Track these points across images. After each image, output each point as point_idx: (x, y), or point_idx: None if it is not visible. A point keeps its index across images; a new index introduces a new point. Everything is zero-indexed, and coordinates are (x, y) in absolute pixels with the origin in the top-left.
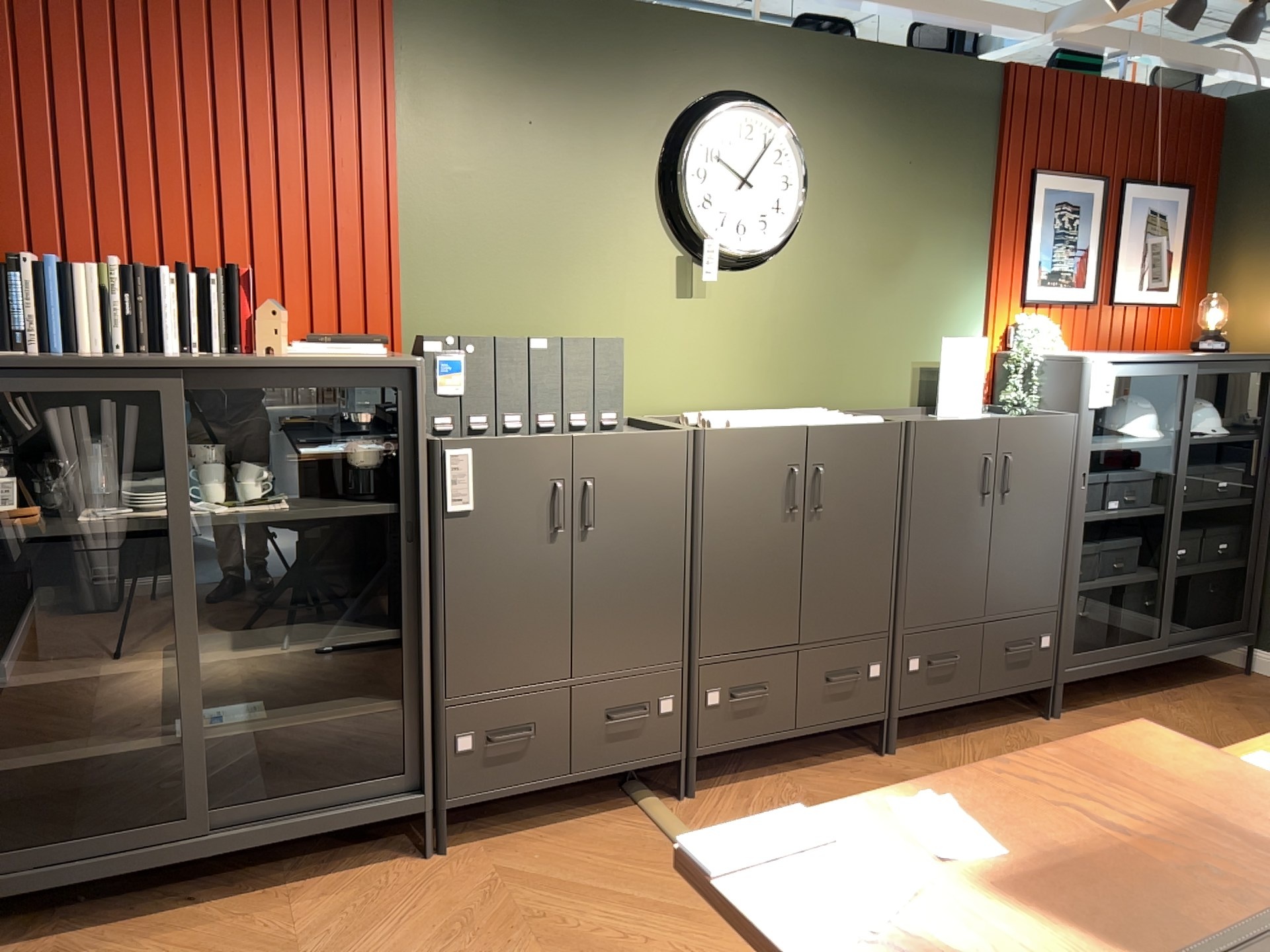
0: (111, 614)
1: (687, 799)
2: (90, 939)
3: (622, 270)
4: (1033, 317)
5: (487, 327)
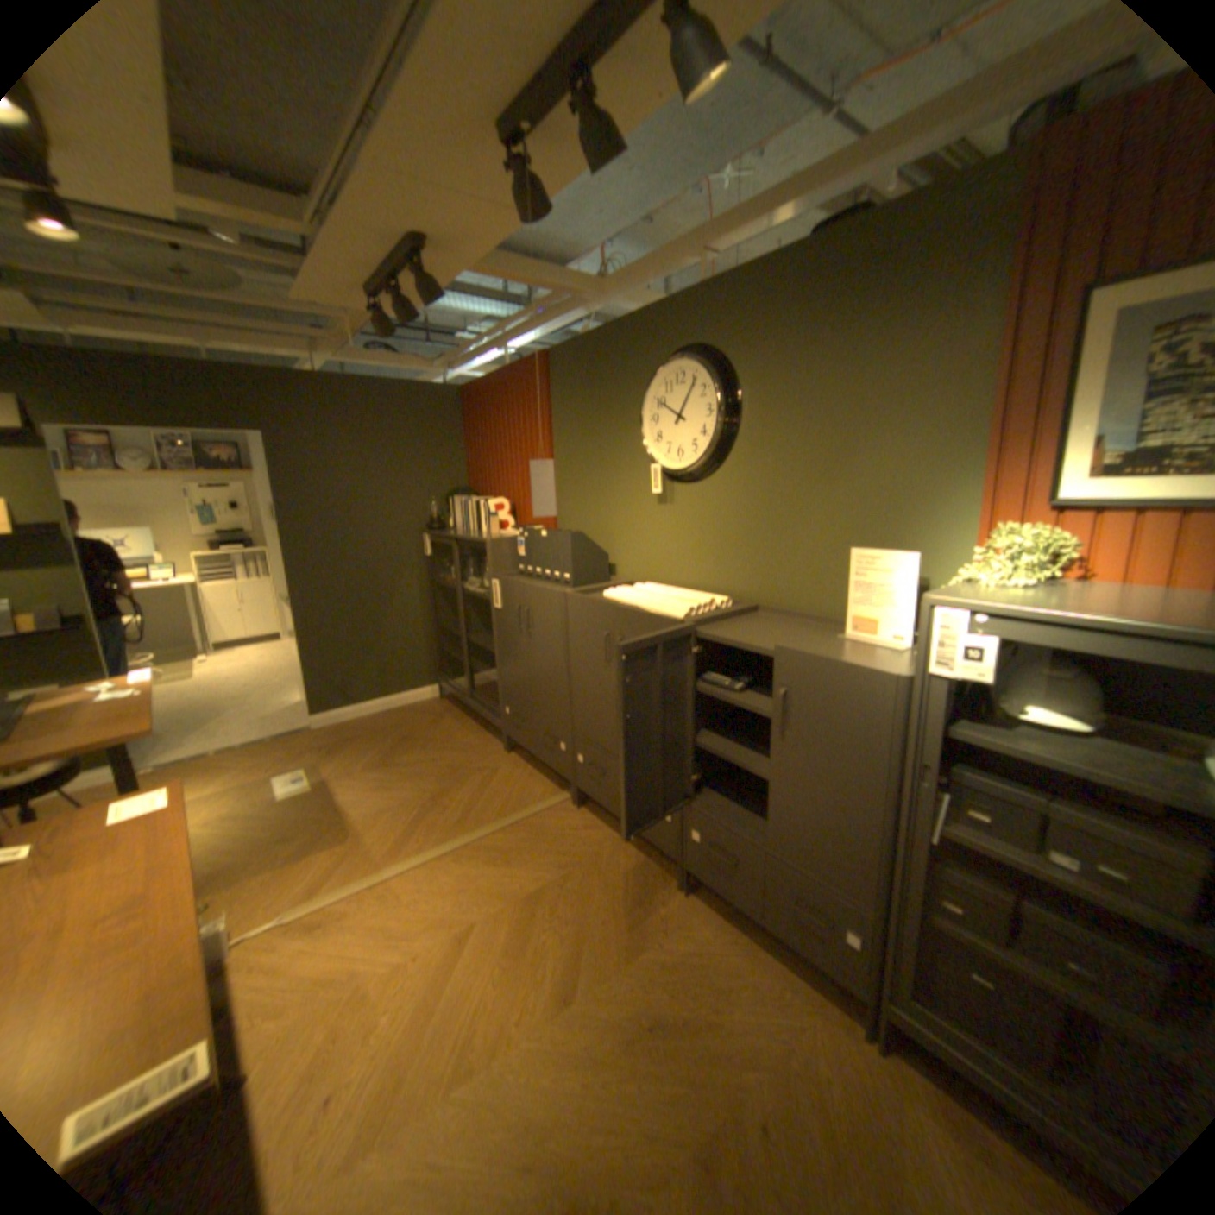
0: (466, 616)
1: (574, 806)
2: (454, 713)
3: (630, 489)
4: (1053, 527)
5: (582, 523)
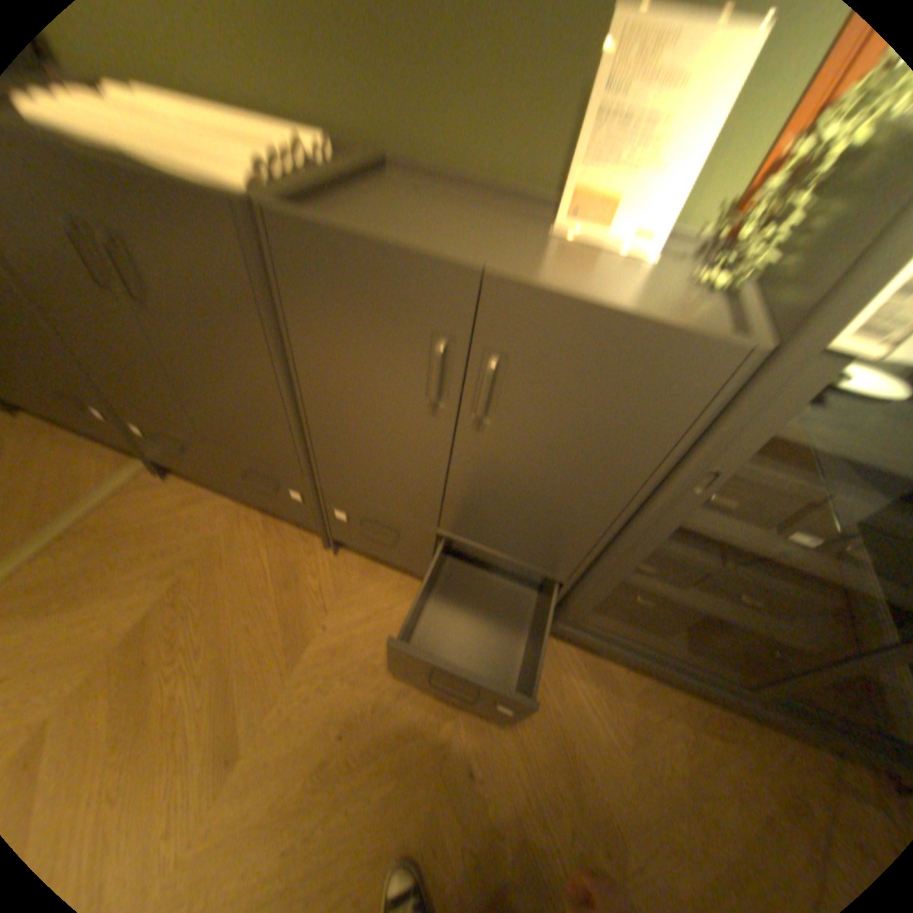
0: None
1: (155, 475)
2: None
3: None
4: None
5: None
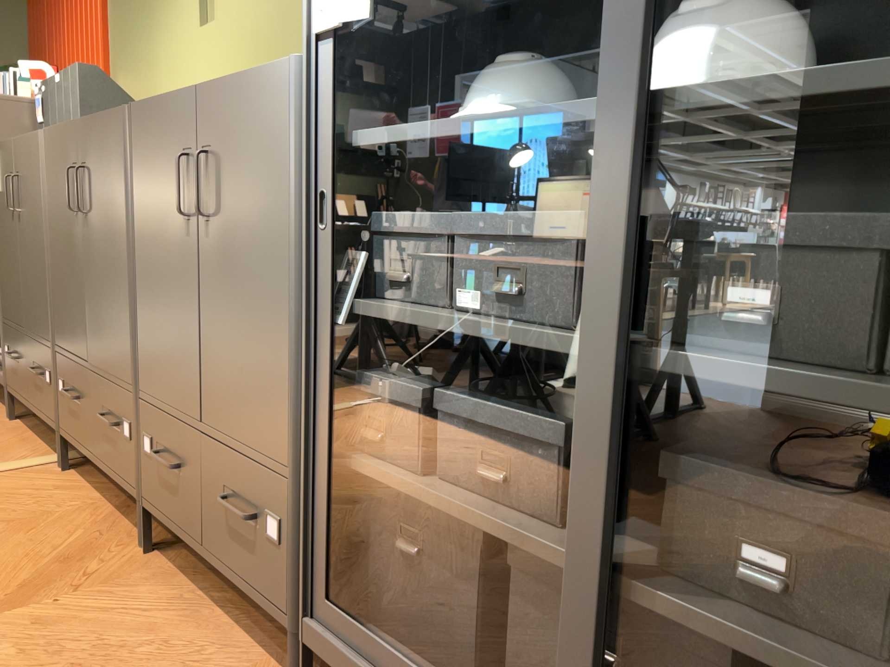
0: None
1: (59, 468)
2: None
3: (175, 16)
4: None
5: (133, 85)
